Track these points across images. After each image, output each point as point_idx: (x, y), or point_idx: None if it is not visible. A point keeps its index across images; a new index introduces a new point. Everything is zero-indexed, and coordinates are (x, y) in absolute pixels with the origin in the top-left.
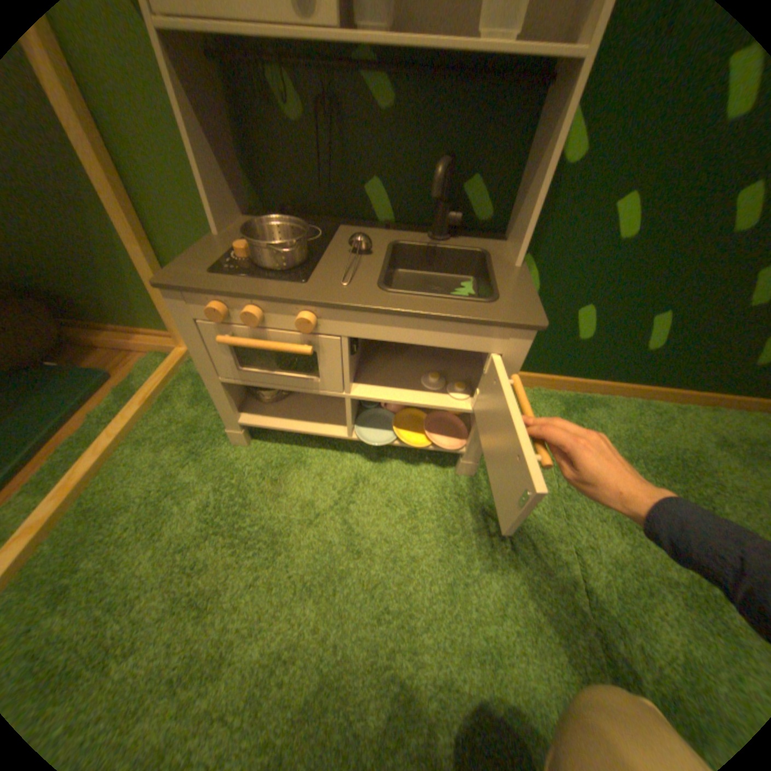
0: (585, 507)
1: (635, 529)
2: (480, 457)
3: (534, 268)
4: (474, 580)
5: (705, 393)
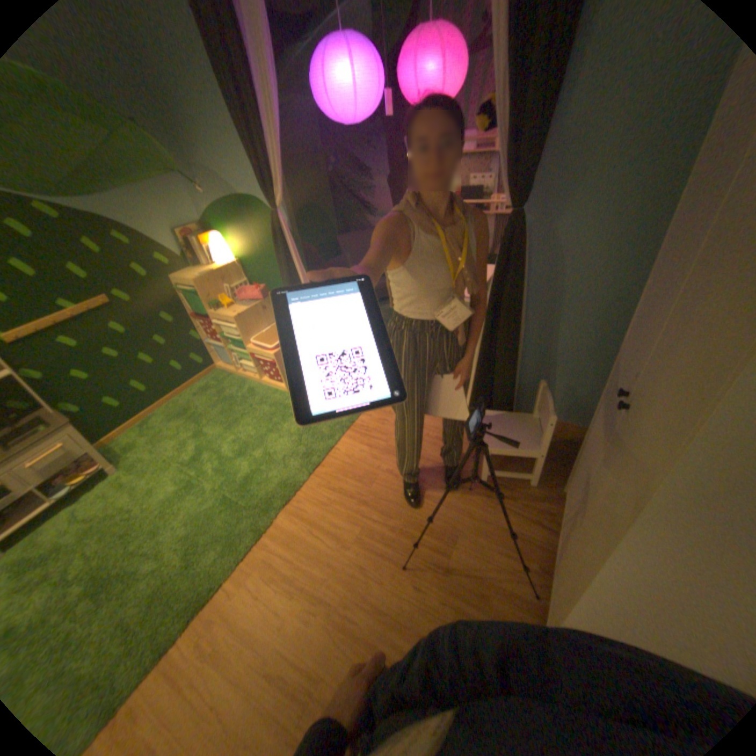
0: (159, 445)
1: (175, 437)
2: (108, 464)
3: (65, 405)
4: (134, 488)
5: (180, 386)
